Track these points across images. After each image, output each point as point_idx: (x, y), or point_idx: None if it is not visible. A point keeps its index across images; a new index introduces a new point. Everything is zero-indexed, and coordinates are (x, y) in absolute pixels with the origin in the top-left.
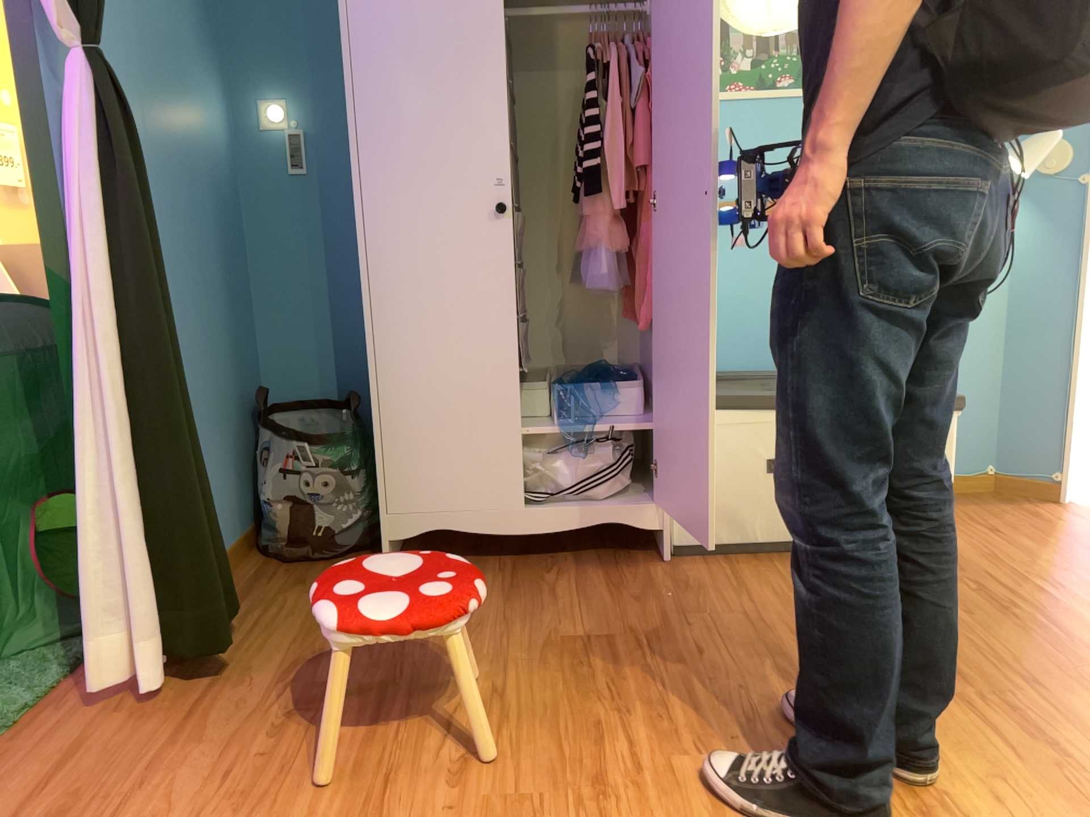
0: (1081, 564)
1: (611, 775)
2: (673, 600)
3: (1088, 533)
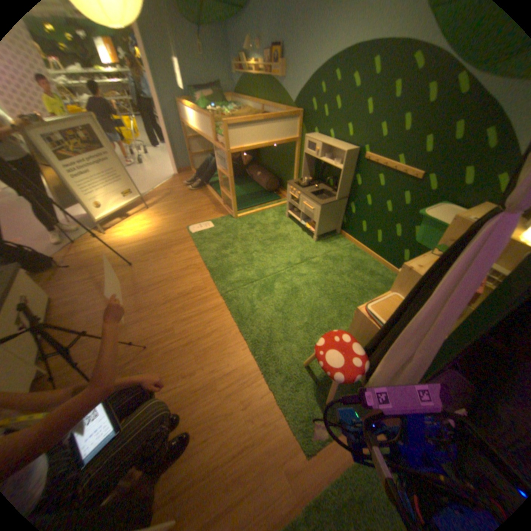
0: (71, 274)
1: (178, 342)
2: (81, 360)
3: (49, 272)
